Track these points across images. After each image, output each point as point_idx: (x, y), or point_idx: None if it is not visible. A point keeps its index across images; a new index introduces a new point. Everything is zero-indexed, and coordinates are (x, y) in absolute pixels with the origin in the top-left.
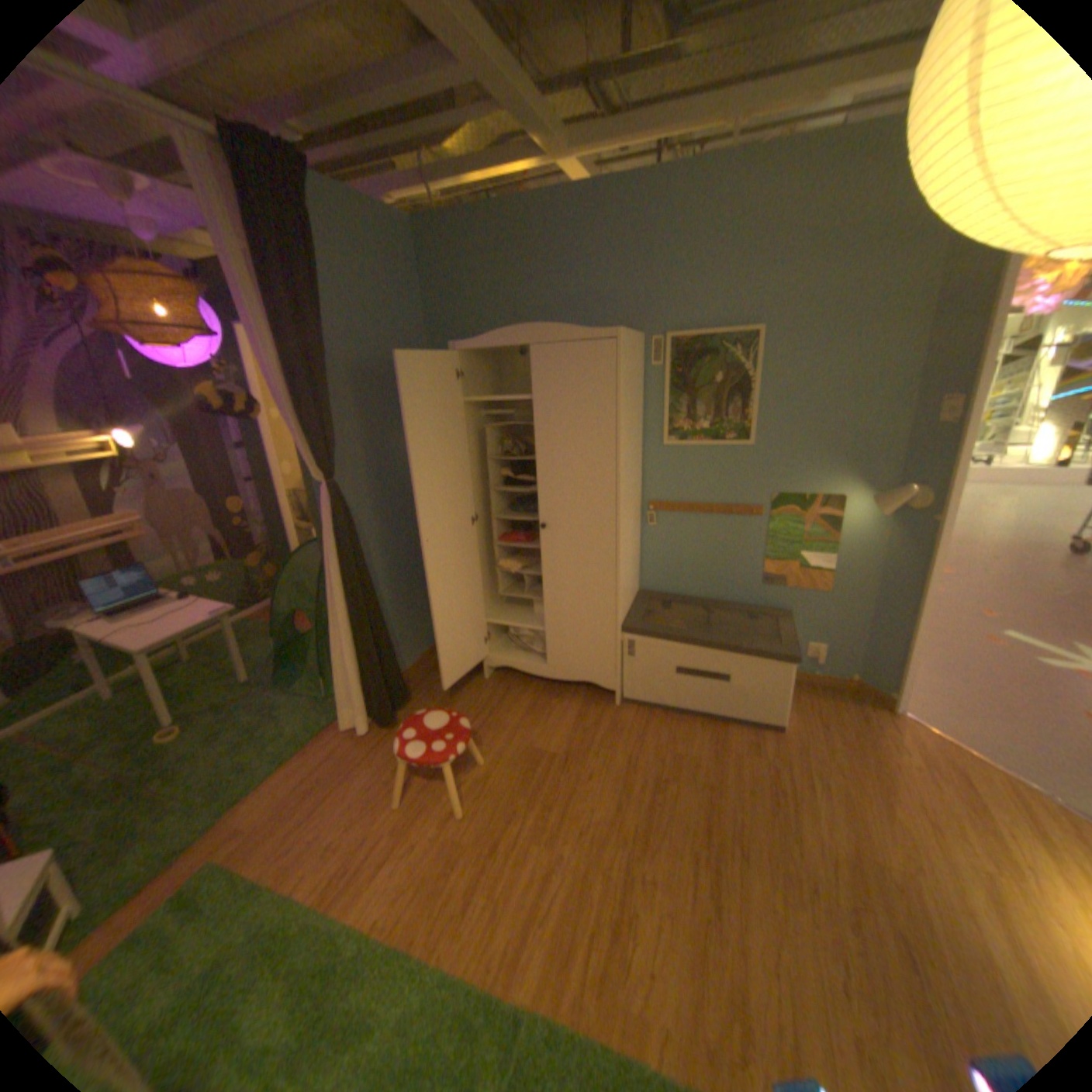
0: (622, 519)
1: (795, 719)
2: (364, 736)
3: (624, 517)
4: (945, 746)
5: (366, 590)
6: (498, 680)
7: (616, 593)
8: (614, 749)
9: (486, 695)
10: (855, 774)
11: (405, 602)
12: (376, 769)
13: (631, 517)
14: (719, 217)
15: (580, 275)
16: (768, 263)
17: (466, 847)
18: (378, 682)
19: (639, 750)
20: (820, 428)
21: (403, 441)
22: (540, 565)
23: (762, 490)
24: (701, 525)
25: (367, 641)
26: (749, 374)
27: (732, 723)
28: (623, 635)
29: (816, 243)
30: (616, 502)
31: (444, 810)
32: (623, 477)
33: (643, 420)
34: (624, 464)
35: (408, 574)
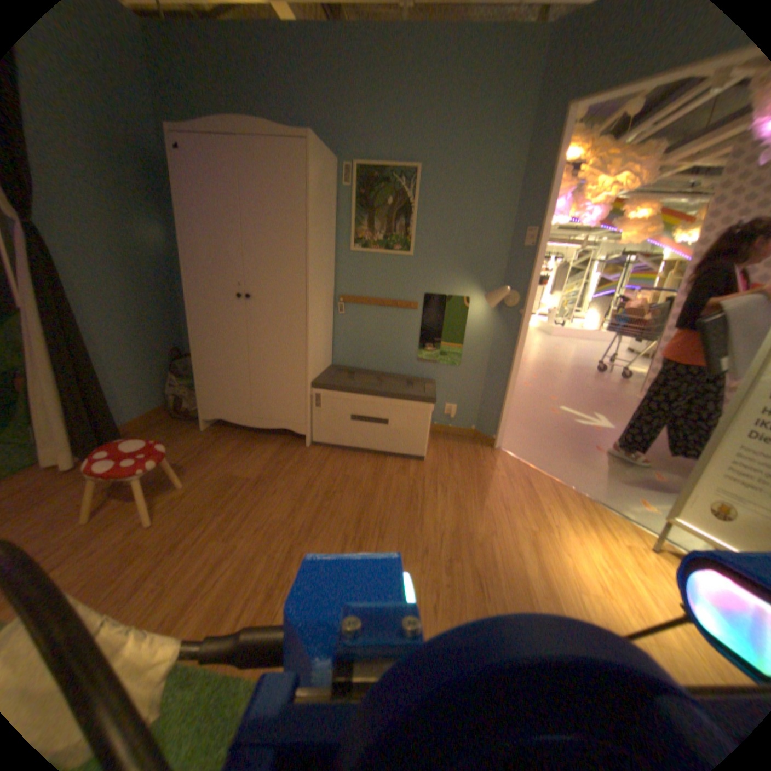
0: (312, 296)
1: (431, 453)
2: (67, 473)
3: (314, 295)
4: (518, 465)
5: (70, 334)
6: (212, 432)
7: (305, 355)
8: (298, 474)
9: (198, 442)
10: (463, 482)
11: (125, 363)
12: (73, 496)
13: (323, 301)
14: (392, 76)
15: (289, 104)
16: (424, 118)
17: (148, 548)
18: (85, 423)
19: (316, 474)
20: (454, 247)
21: (127, 219)
22: (246, 331)
23: (417, 291)
24: (376, 315)
25: (71, 383)
26: (410, 202)
27: (388, 456)
28: (311, 390)
29: (455, 109)
30: (305, 278)
31: (134, 522)
32: (312, 260)
33: (336, 230)
34: (314, 251)
35: (130, 339)
